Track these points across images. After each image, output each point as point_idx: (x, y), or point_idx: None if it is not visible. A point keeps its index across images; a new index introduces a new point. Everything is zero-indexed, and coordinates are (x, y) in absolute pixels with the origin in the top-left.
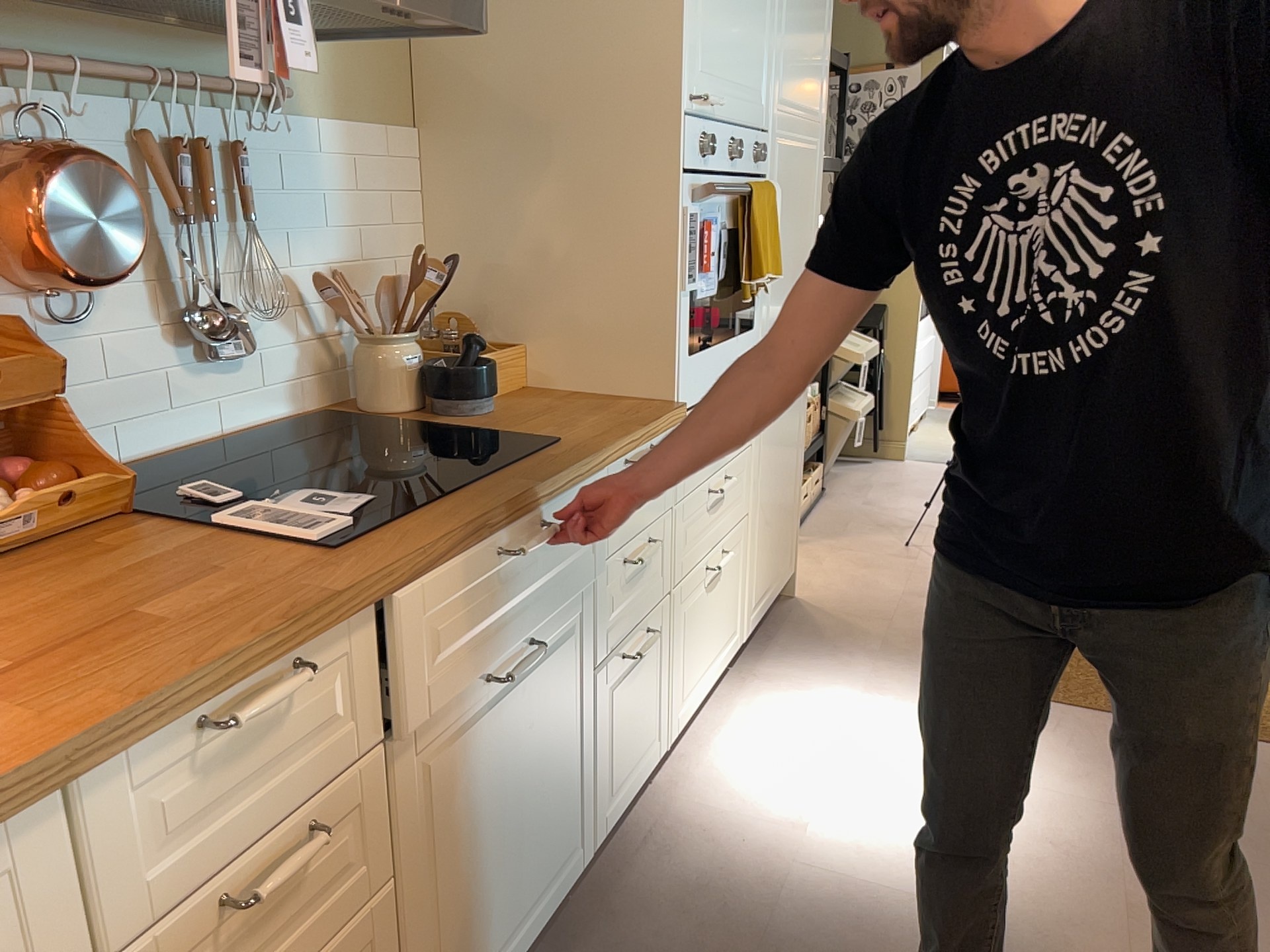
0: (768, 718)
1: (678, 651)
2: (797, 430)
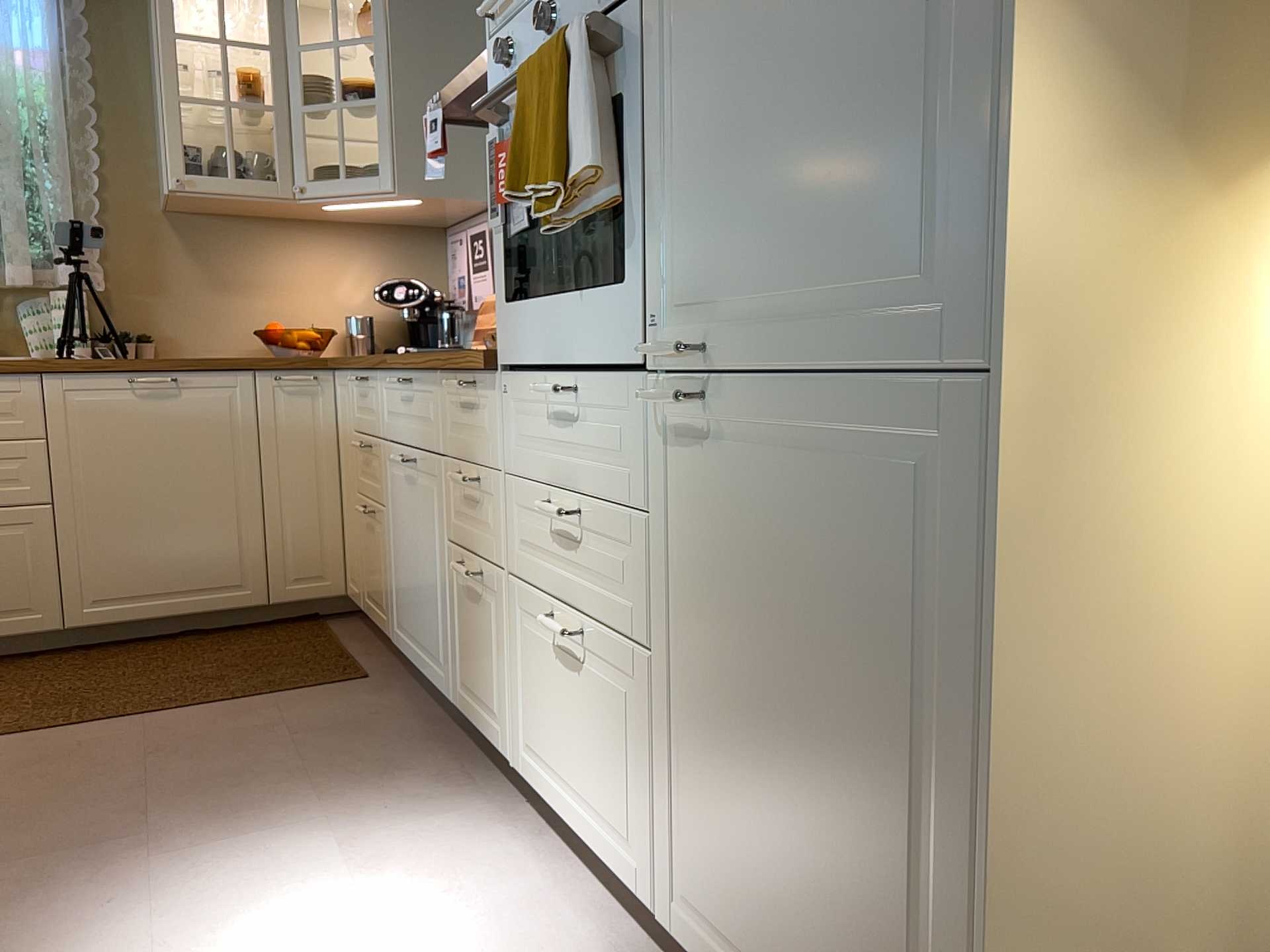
0: (522, 944)
1: (521, 669)
2: (909, 670)
